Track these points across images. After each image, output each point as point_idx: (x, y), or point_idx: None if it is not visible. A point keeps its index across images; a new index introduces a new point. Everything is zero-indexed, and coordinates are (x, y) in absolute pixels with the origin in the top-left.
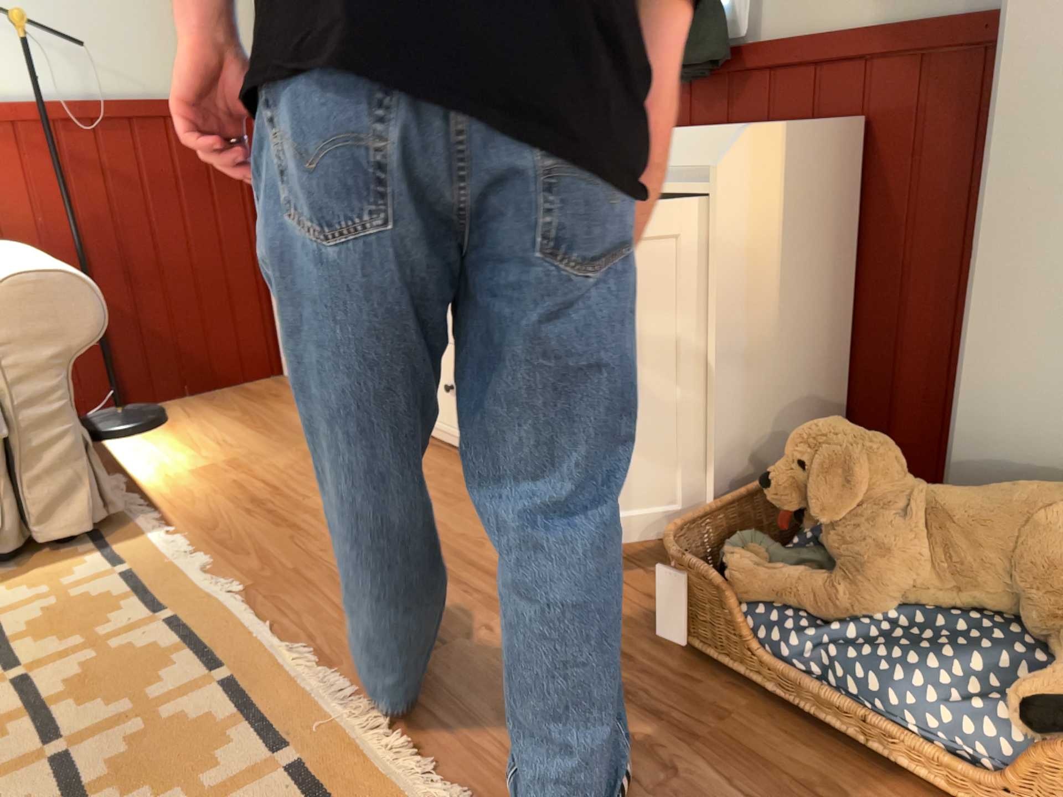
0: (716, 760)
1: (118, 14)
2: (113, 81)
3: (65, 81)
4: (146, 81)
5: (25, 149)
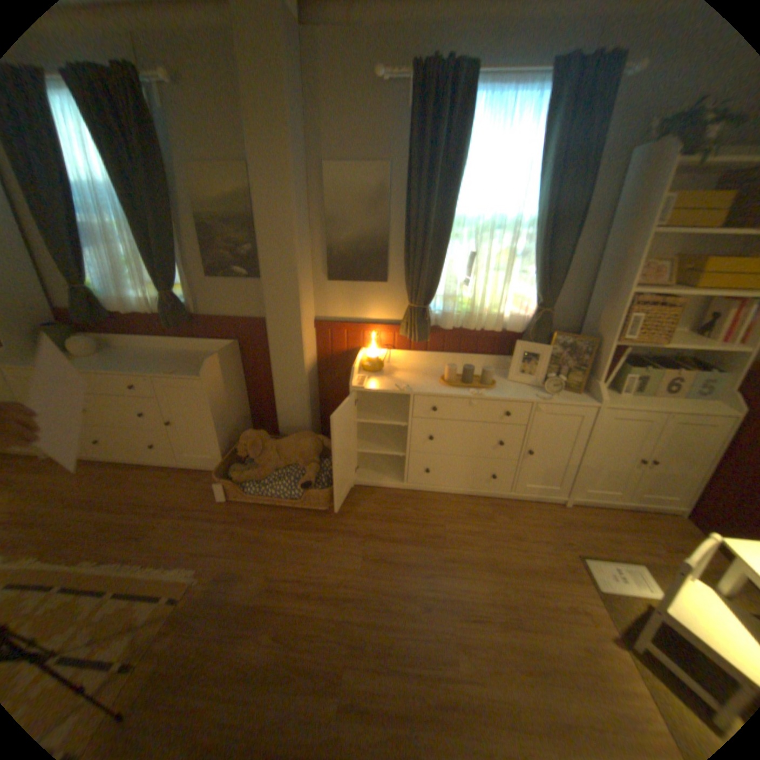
0: (242, 526)
1: None
2: None
3: None
4: None
5: None
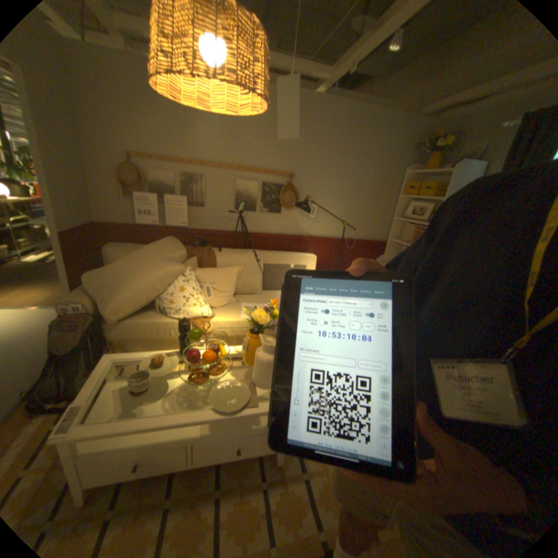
0: None
1: (361, 218)
2: (354, 233)
3: (344, 232)
4: (361, 233)
5: (331, 247)
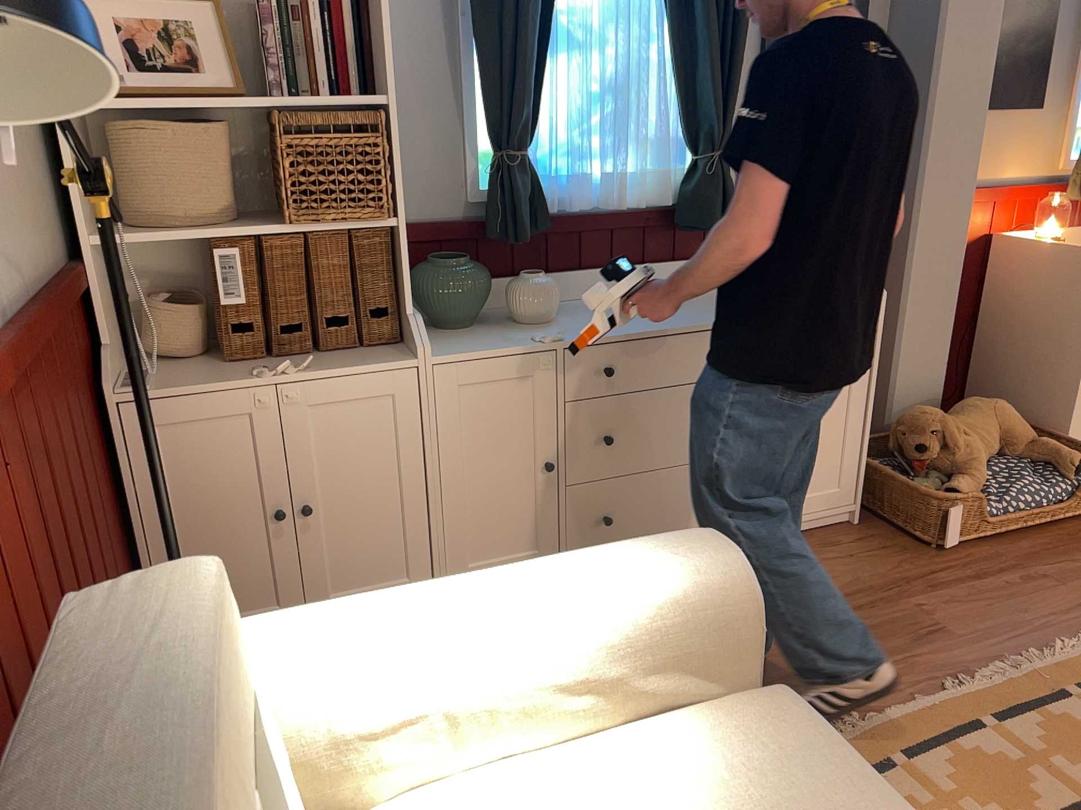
0: (1034, 564)
1: None
2: (0, 265)
3: None
4: (15, 256)
5: None
